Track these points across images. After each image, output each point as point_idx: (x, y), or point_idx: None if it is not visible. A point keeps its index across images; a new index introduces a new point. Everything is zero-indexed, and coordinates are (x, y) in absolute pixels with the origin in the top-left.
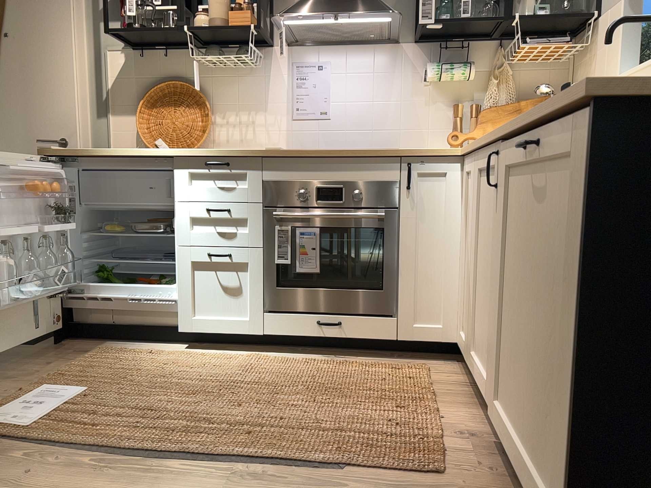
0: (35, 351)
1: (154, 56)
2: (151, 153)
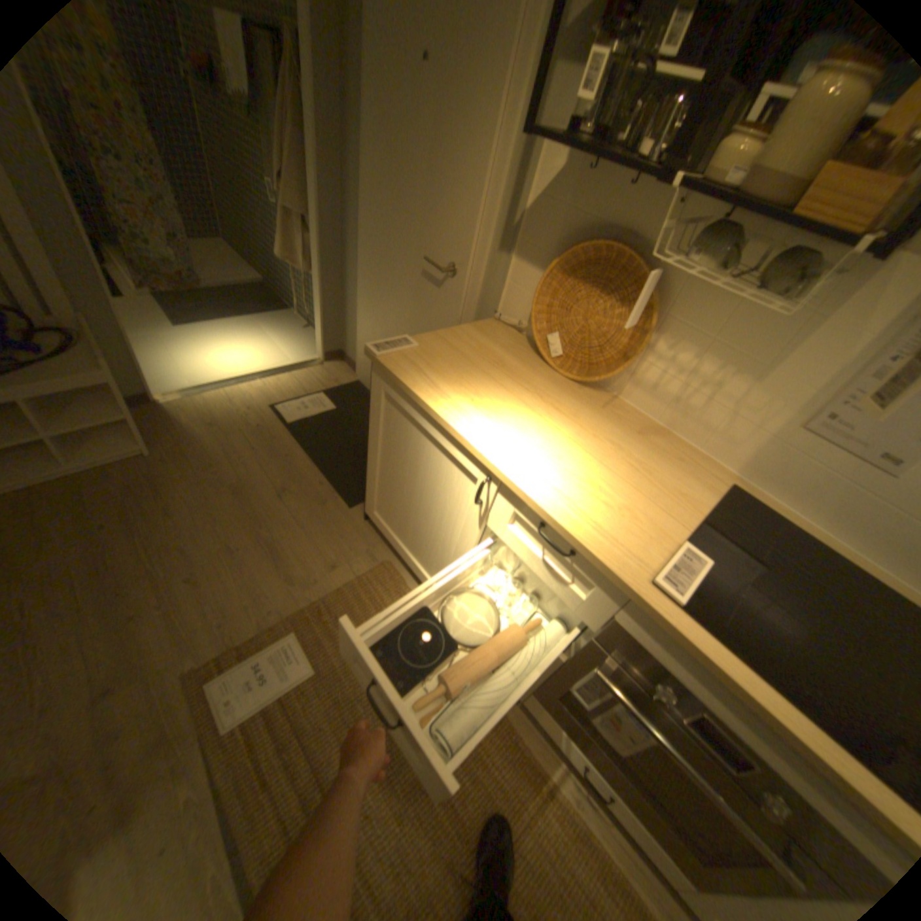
0: (345, 524)
1: (619, 171)
2: (478, 454)
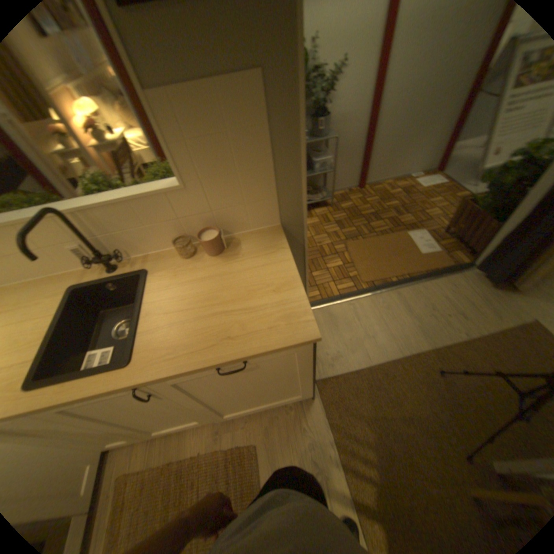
0: None
1: None
2: None
